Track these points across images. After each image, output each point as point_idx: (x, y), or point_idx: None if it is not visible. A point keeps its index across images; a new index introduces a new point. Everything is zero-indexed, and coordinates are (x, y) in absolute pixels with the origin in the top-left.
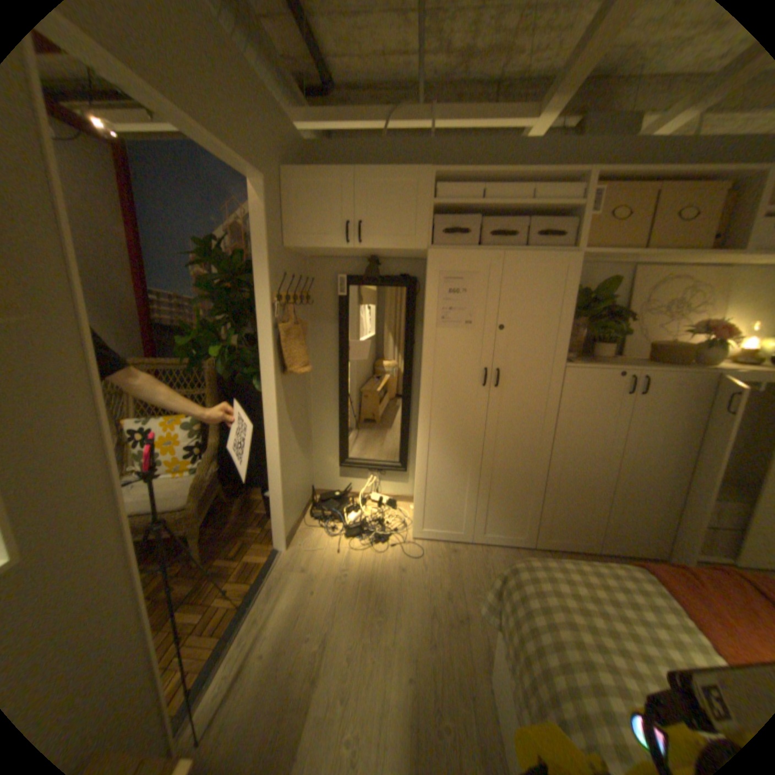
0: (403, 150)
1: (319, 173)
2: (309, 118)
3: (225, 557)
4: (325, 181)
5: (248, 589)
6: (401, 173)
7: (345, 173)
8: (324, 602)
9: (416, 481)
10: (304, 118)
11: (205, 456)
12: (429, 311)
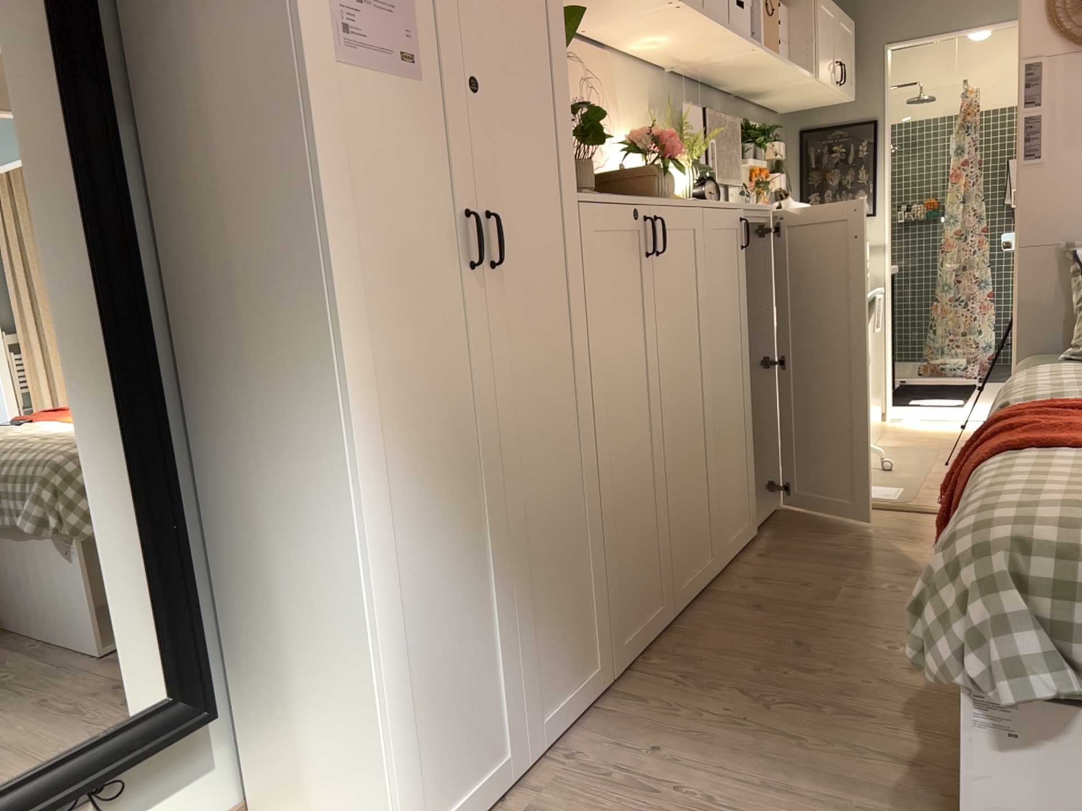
0: None
1: None
2: None
3: None
4: None
5: None
6: None
7: None
8: None
9: (381, 656)
10: None
11: None
12: None
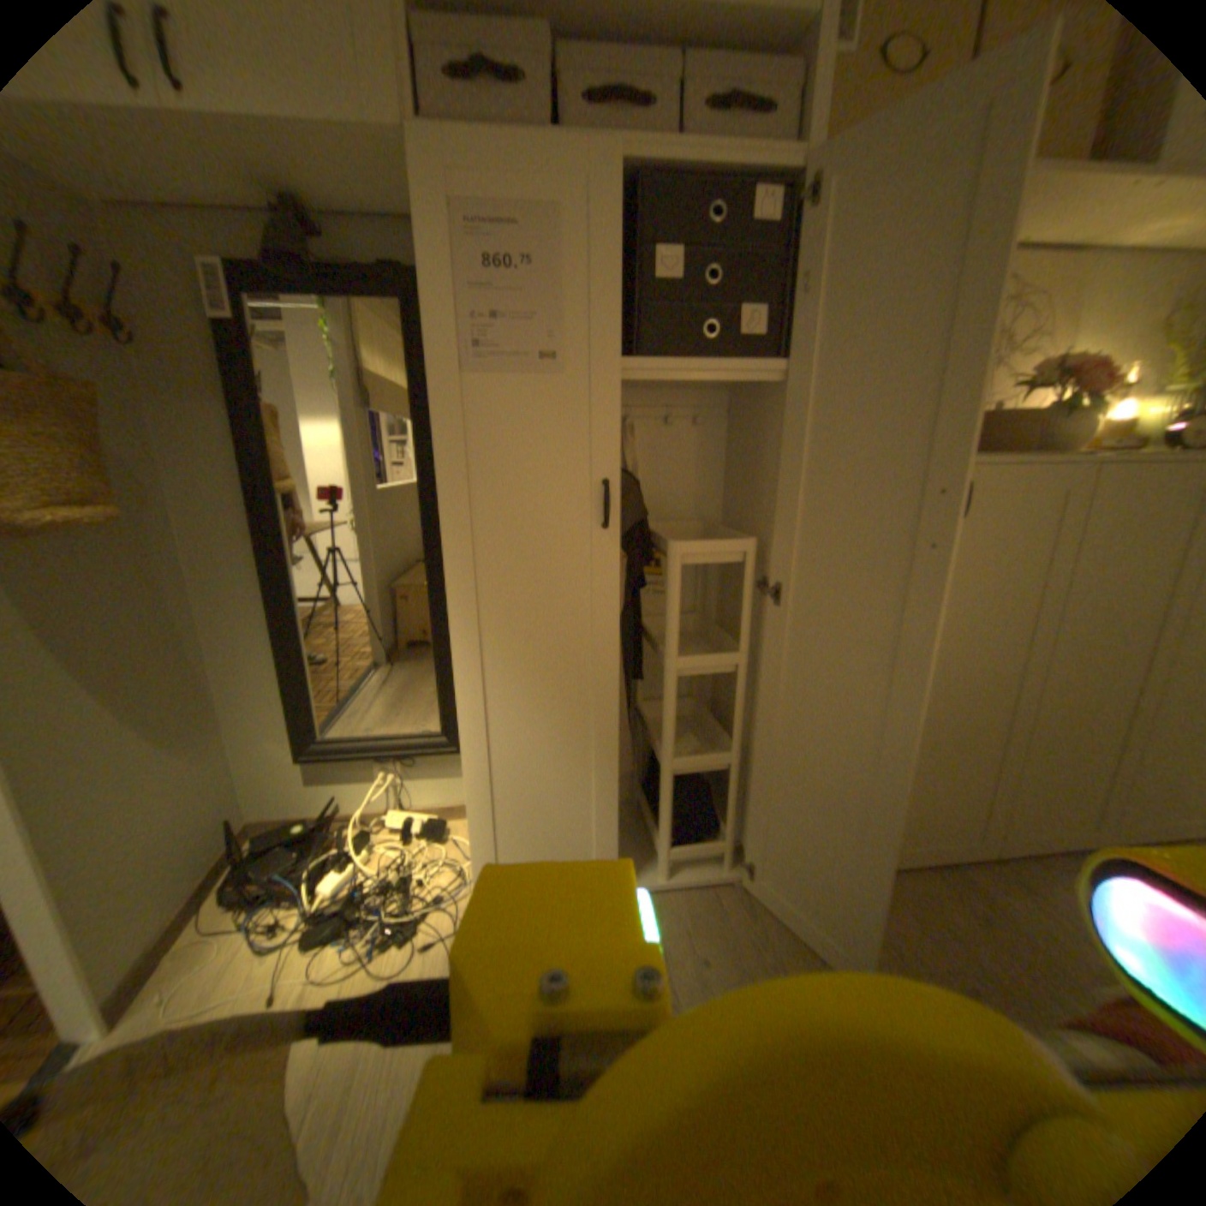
0: None
1: None
2: None
3: None
4: None
5: None
6: None
7: None
8: None
9: (466, 778)
10: None
11: None
12: (436, 316)
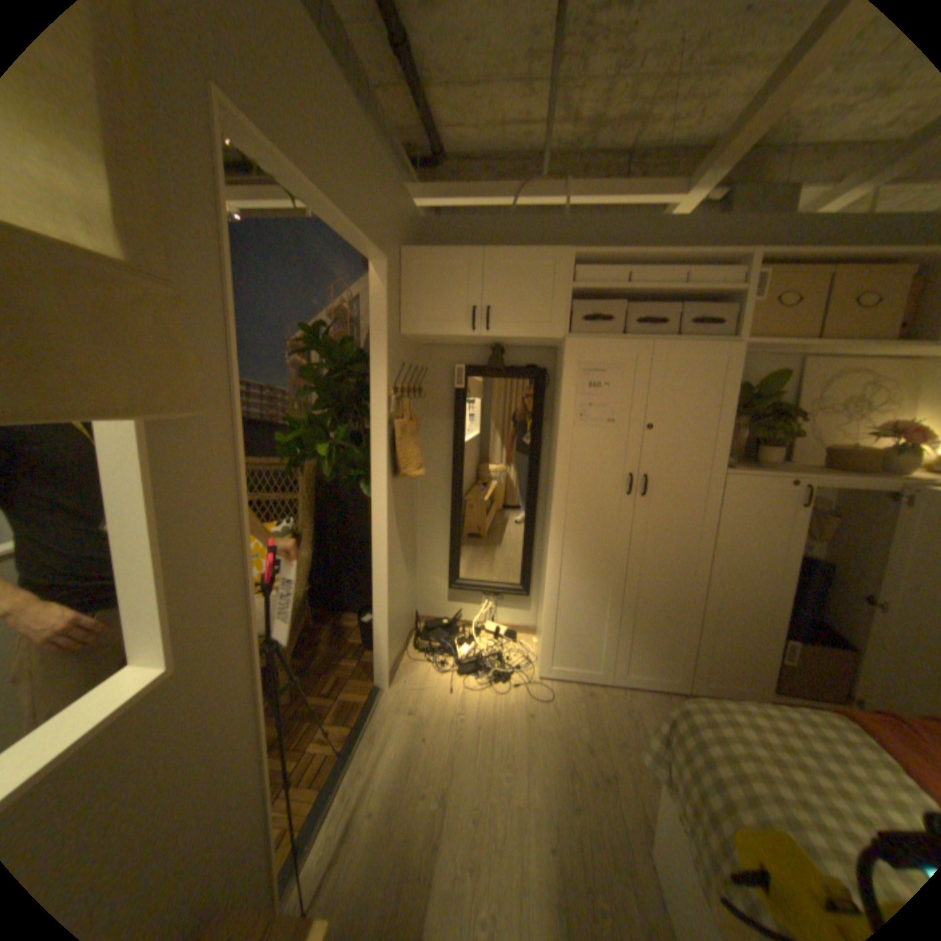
0: (533, 229)
1: (445, 255)
2: (429, 195)
3: (318, 694)
4: (451, 264)
5: (348, 732)
6: (536, 255)
7: (473, 255)
8: (439, 752)
9: (545, 607)
10: (423, 195)
11: (295, 572)
12: (565, 408)
